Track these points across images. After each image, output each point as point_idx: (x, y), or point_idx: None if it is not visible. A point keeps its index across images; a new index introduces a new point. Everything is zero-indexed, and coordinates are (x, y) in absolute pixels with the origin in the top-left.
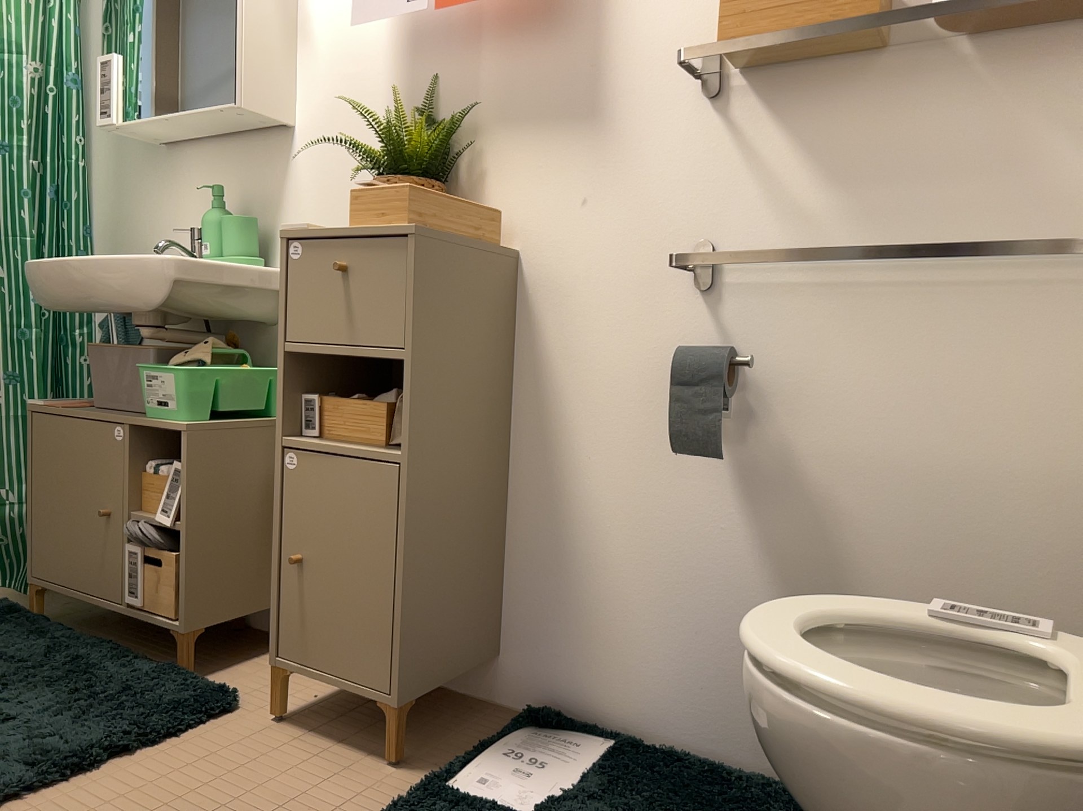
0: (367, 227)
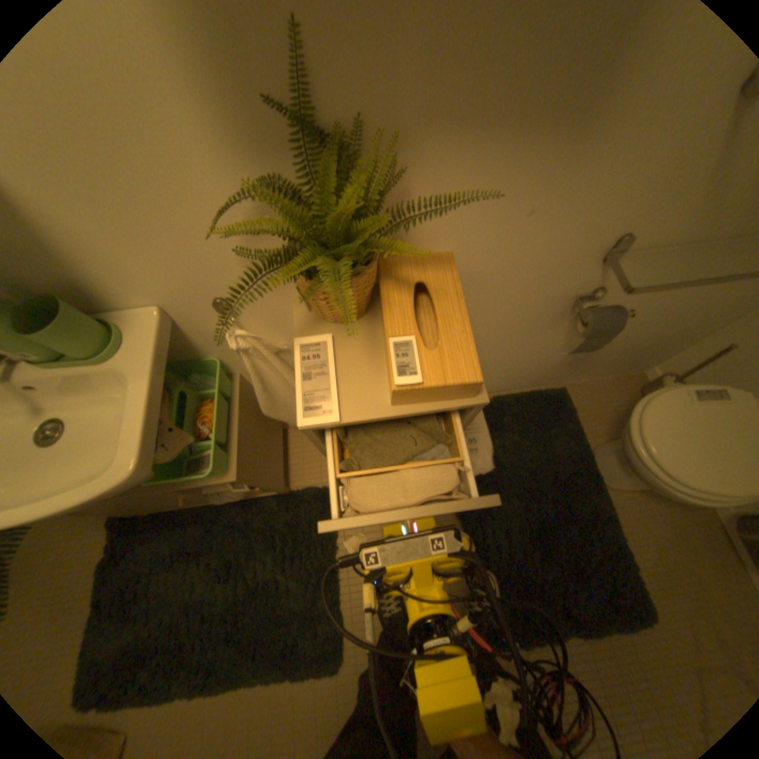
0: (415, 406)
